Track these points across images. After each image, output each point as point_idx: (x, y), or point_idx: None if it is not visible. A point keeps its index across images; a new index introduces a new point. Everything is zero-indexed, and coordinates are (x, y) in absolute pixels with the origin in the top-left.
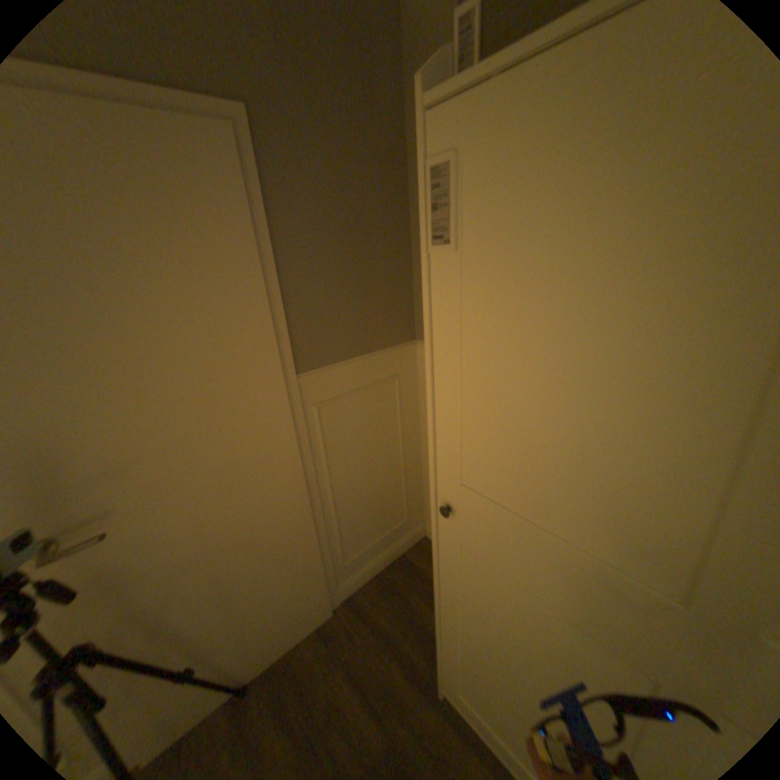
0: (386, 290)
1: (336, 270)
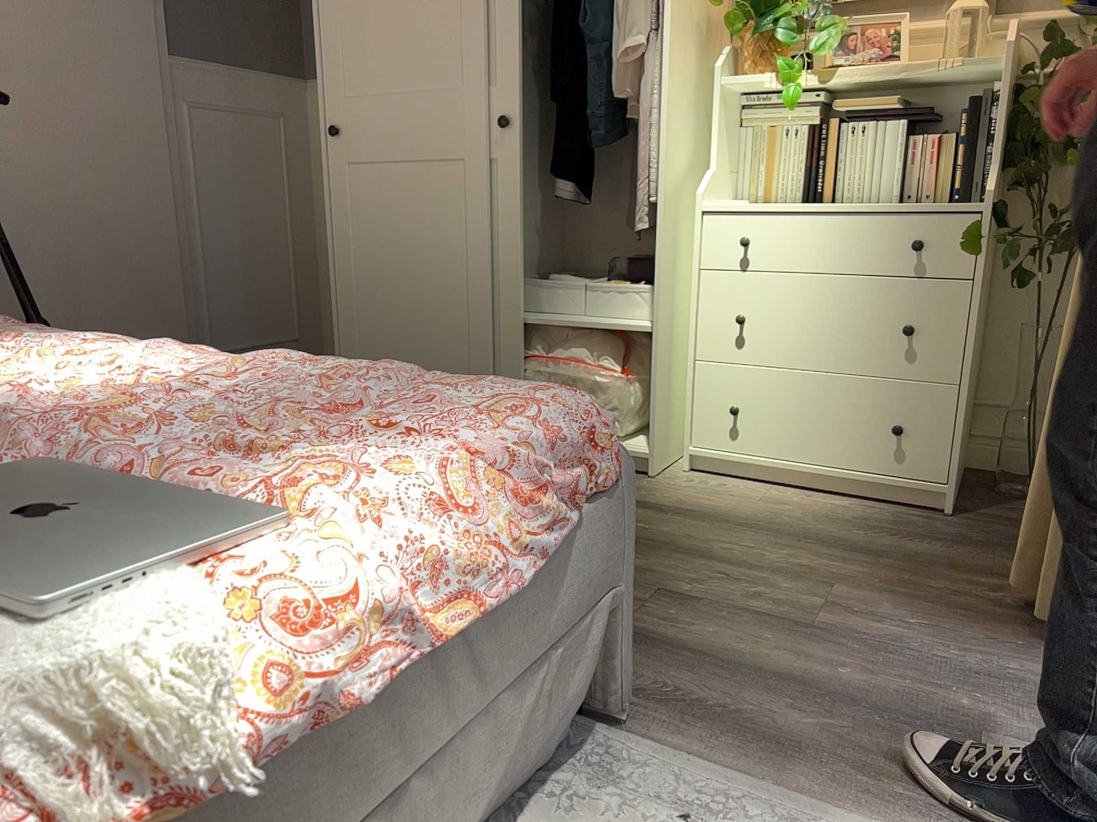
0: (273, 5)
1: None
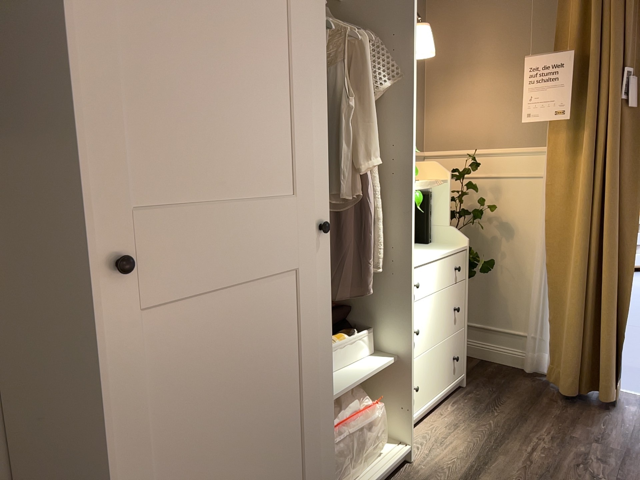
0: None
1: None
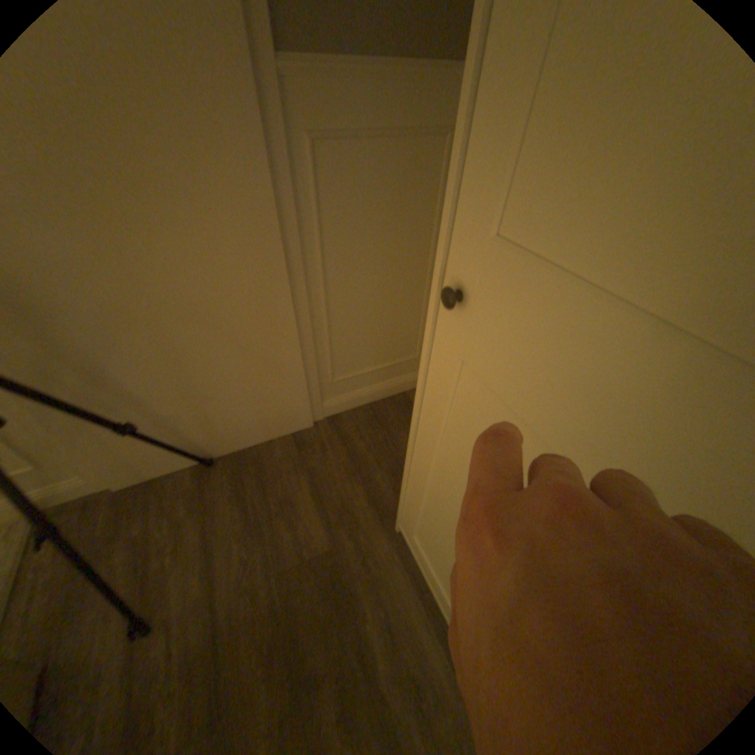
0: None
1: None
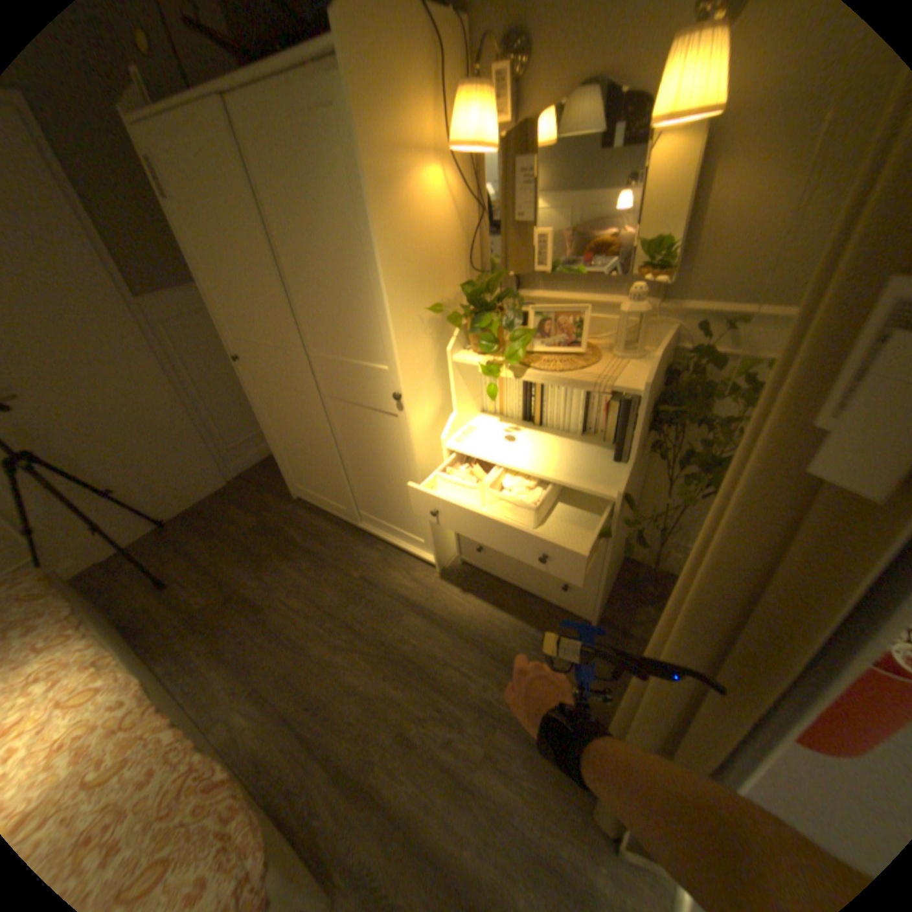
0: None
1: (146, 217)
